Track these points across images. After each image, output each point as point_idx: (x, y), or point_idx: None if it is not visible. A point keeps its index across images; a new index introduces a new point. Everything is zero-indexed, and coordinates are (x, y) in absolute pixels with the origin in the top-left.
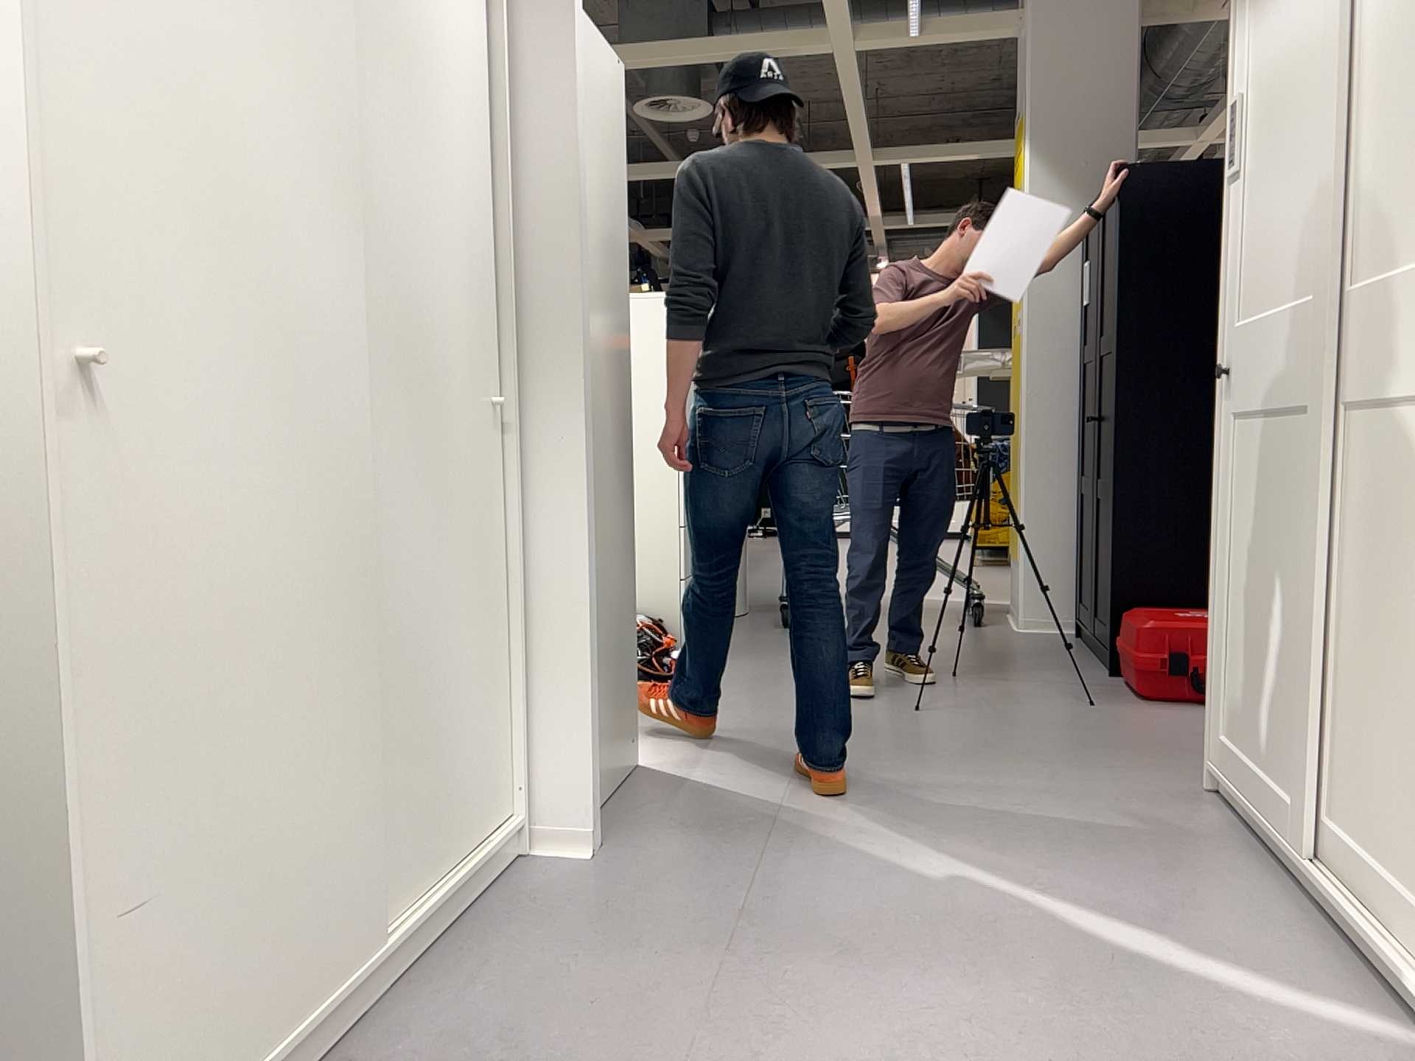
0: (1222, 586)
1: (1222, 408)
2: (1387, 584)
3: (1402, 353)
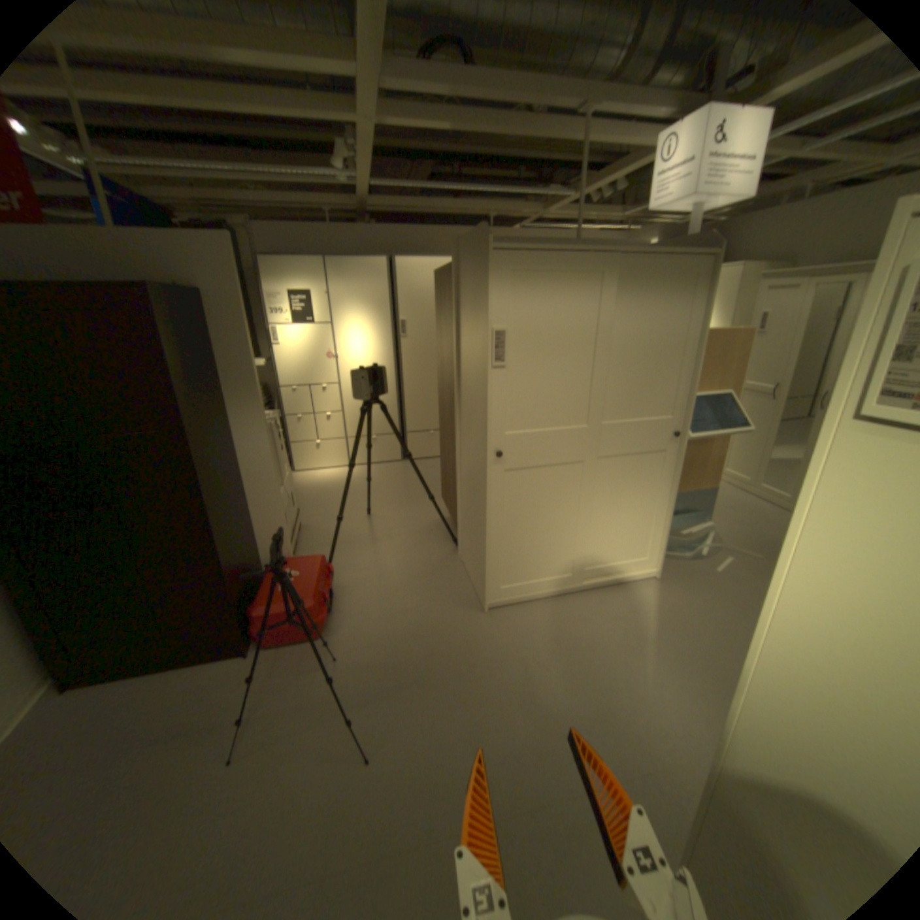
0: (502, 536)
1: (498, 469)
2: (623, 500)
3: (636, 442)
